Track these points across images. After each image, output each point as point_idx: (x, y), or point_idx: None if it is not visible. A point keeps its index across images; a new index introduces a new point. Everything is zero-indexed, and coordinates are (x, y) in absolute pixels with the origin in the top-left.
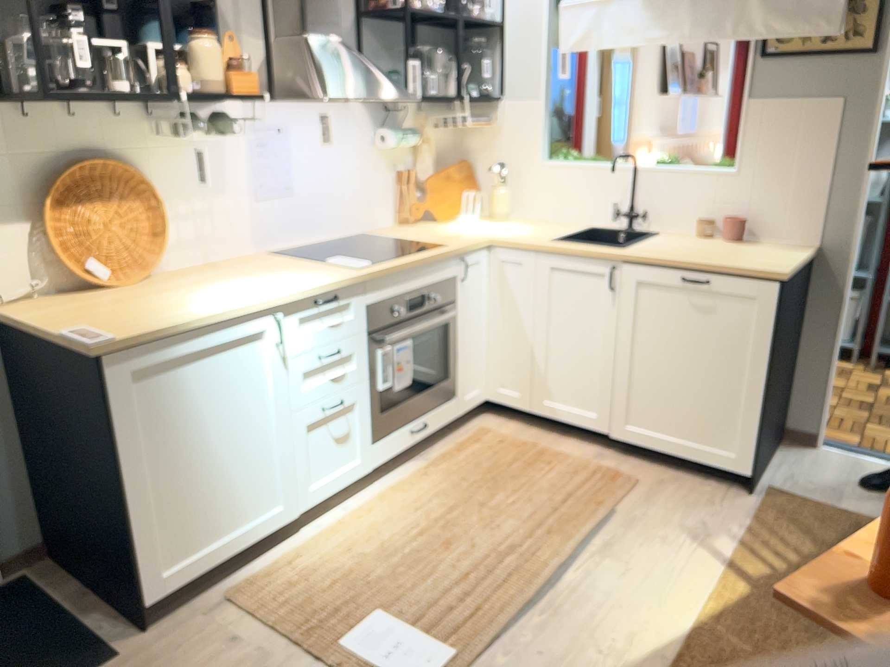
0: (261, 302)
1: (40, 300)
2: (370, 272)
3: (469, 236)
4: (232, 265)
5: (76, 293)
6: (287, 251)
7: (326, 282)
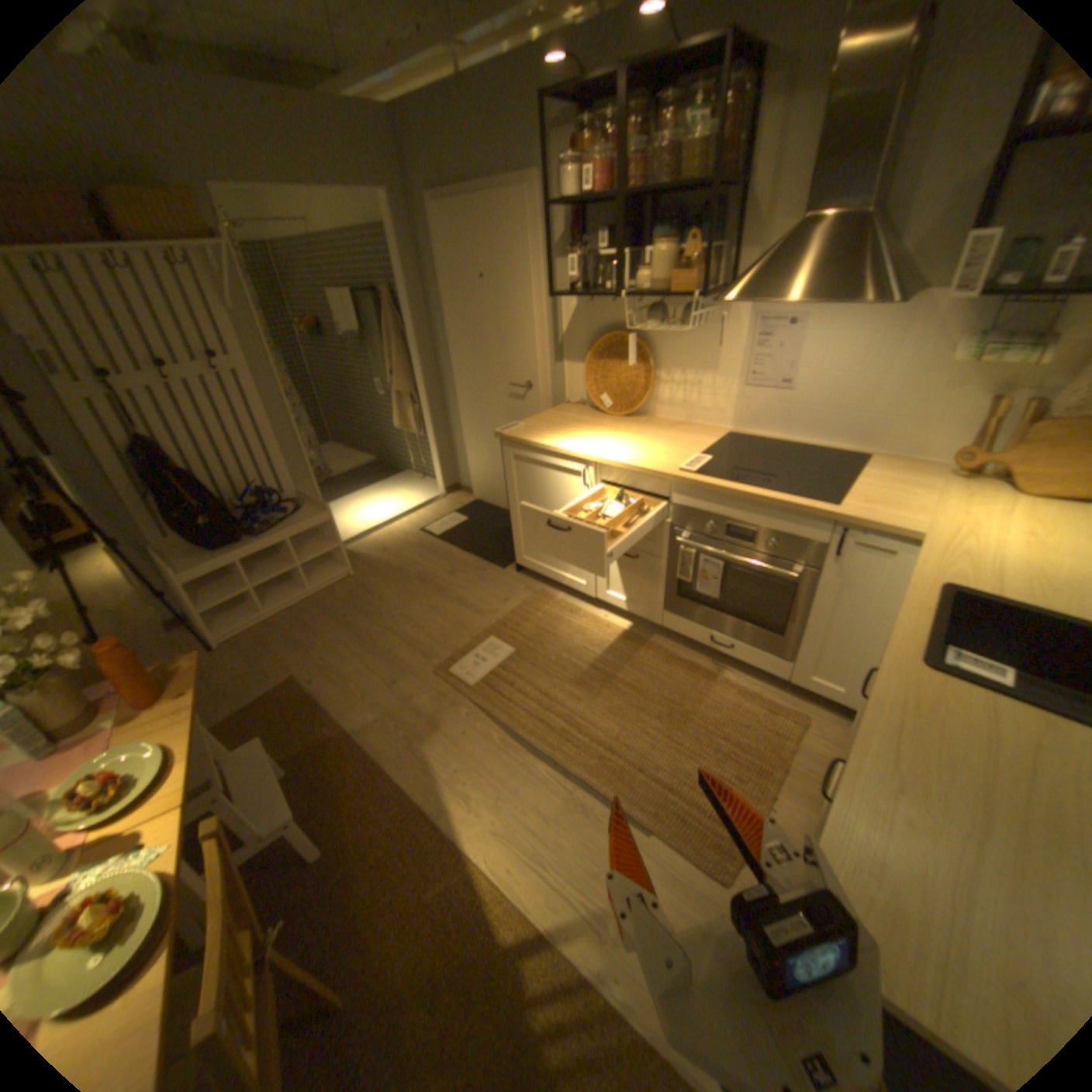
0: (576, 452)
1: (580, 407)
2: (676, 476)
3: (919, 517)
4: (683, 429)
5: (597, 410)
6: (767, 439)
7: (633, 464)
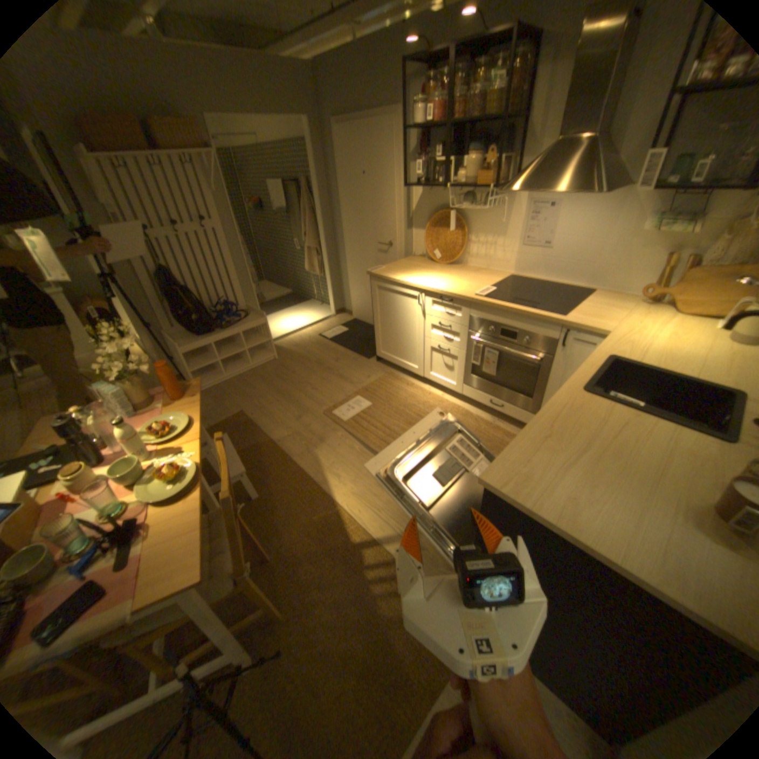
0: (413, 284)
1: (420, 258)
2: (471, 298)
3: (610, 324)
4: (481, 273)
5: (430, 261)
6: (533, 280)
7: (446, 291)
